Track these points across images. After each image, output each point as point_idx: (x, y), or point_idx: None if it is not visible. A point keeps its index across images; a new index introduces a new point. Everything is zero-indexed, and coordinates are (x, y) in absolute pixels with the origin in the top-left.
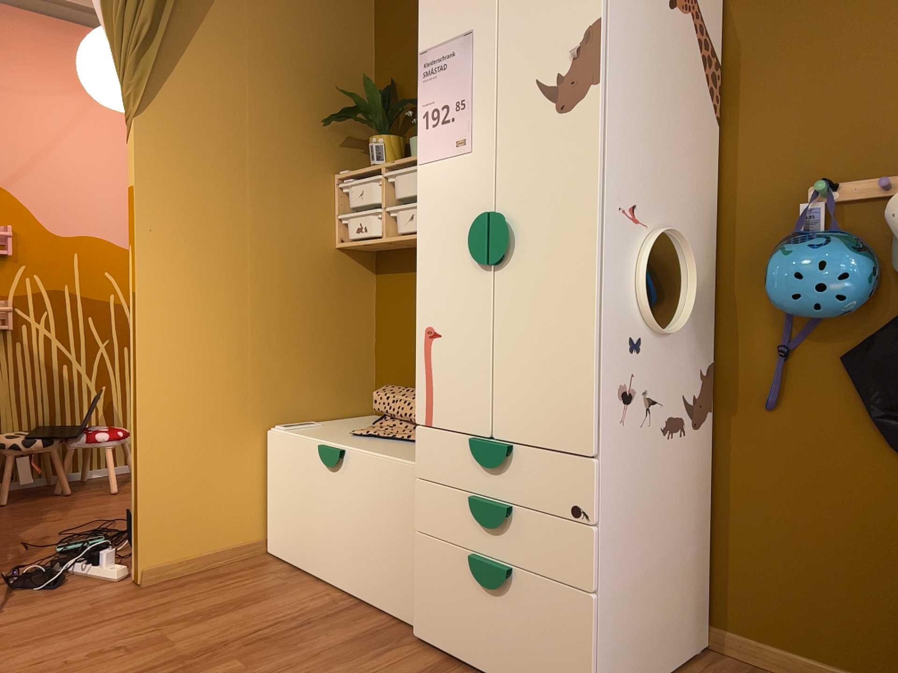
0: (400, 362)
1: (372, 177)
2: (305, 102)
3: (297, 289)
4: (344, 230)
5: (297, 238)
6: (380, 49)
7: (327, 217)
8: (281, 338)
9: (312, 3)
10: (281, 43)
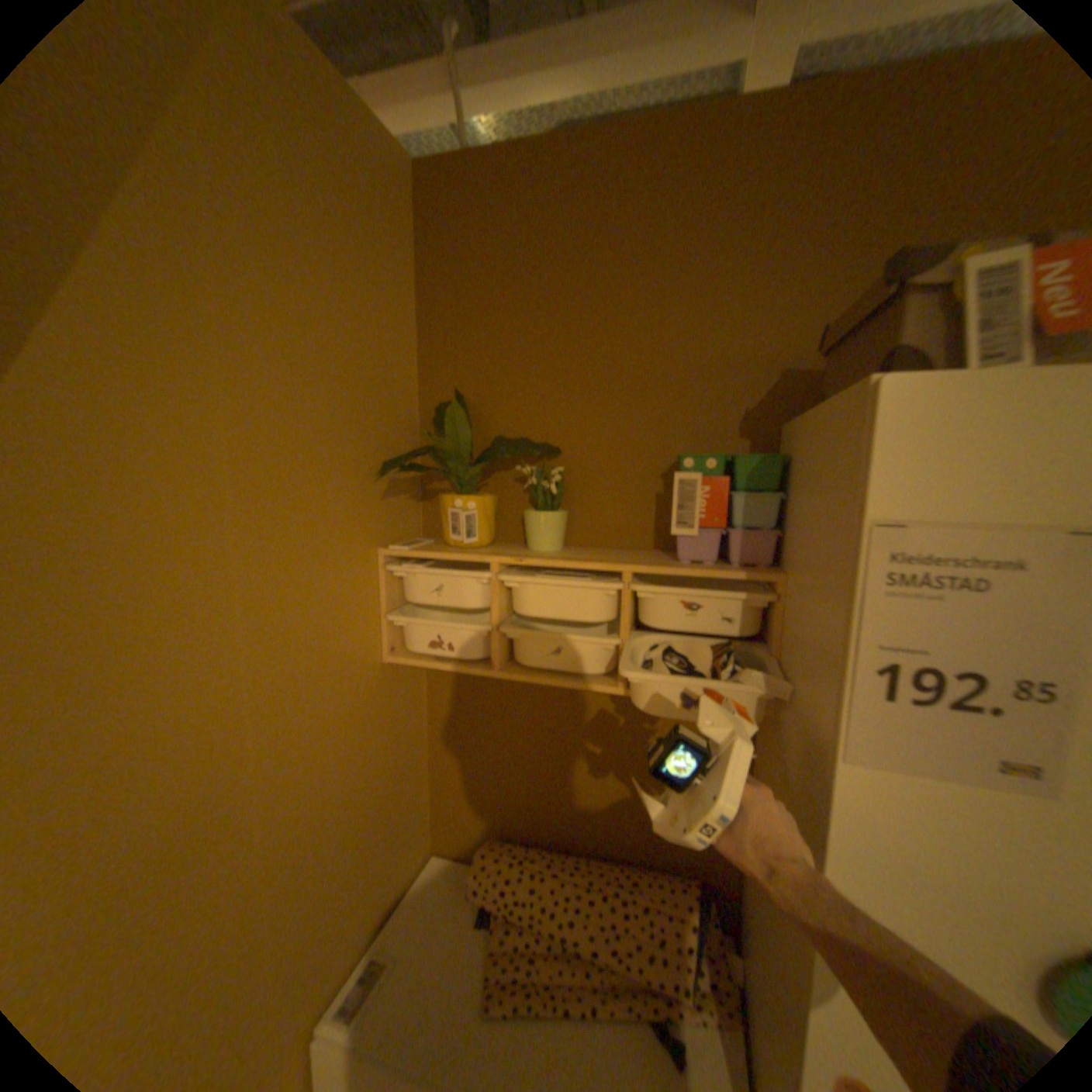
0: (482, 793)
1: (476, 575)
2: (331, 431)
3: (338, 765)
4: (396, 631)
5: (333, 682)
6: (429, 330)
7: (372, 620)
8: (320, 867)
9: (332, 235)
10: (283, 315)
